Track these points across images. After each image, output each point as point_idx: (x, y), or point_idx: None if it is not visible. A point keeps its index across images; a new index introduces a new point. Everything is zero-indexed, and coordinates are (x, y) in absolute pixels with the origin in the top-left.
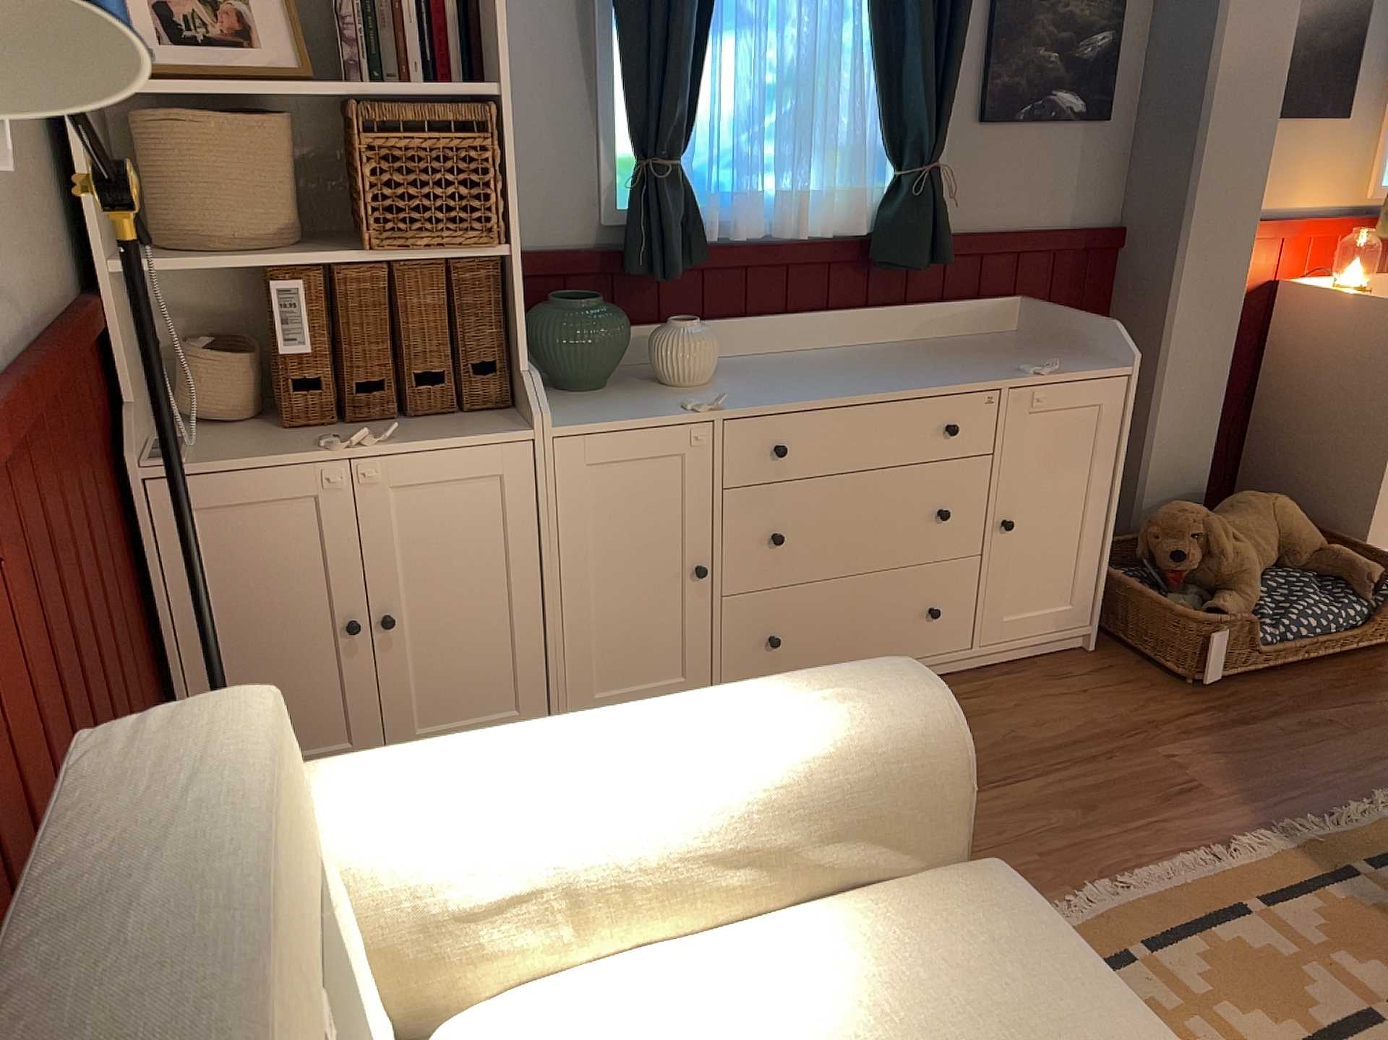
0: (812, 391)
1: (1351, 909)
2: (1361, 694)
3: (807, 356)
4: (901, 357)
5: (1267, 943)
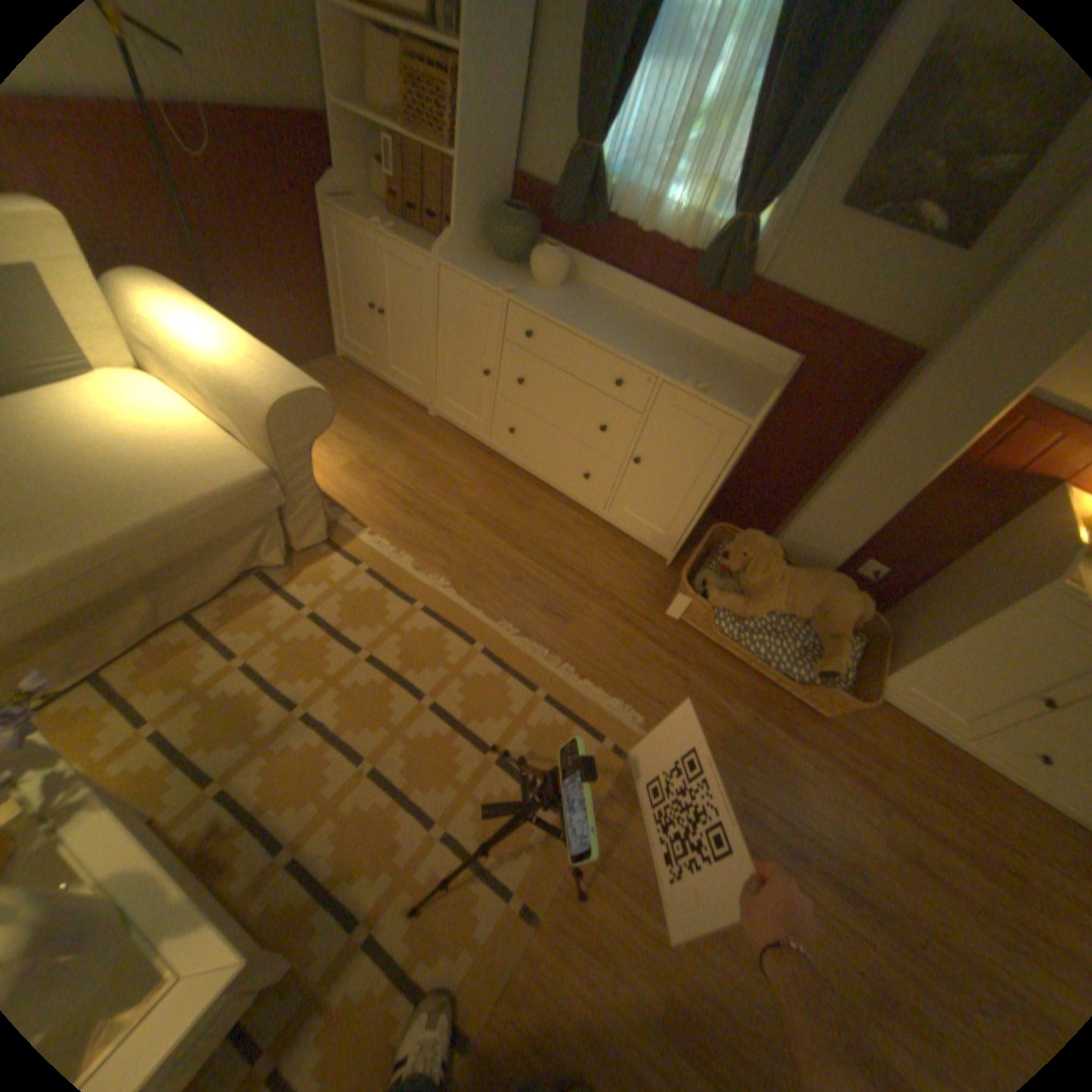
0: (566, 318)
1: (501, 689)
2: (735, 698)
3: (633, 314)
4: (668, 341)
5: (453, 654)
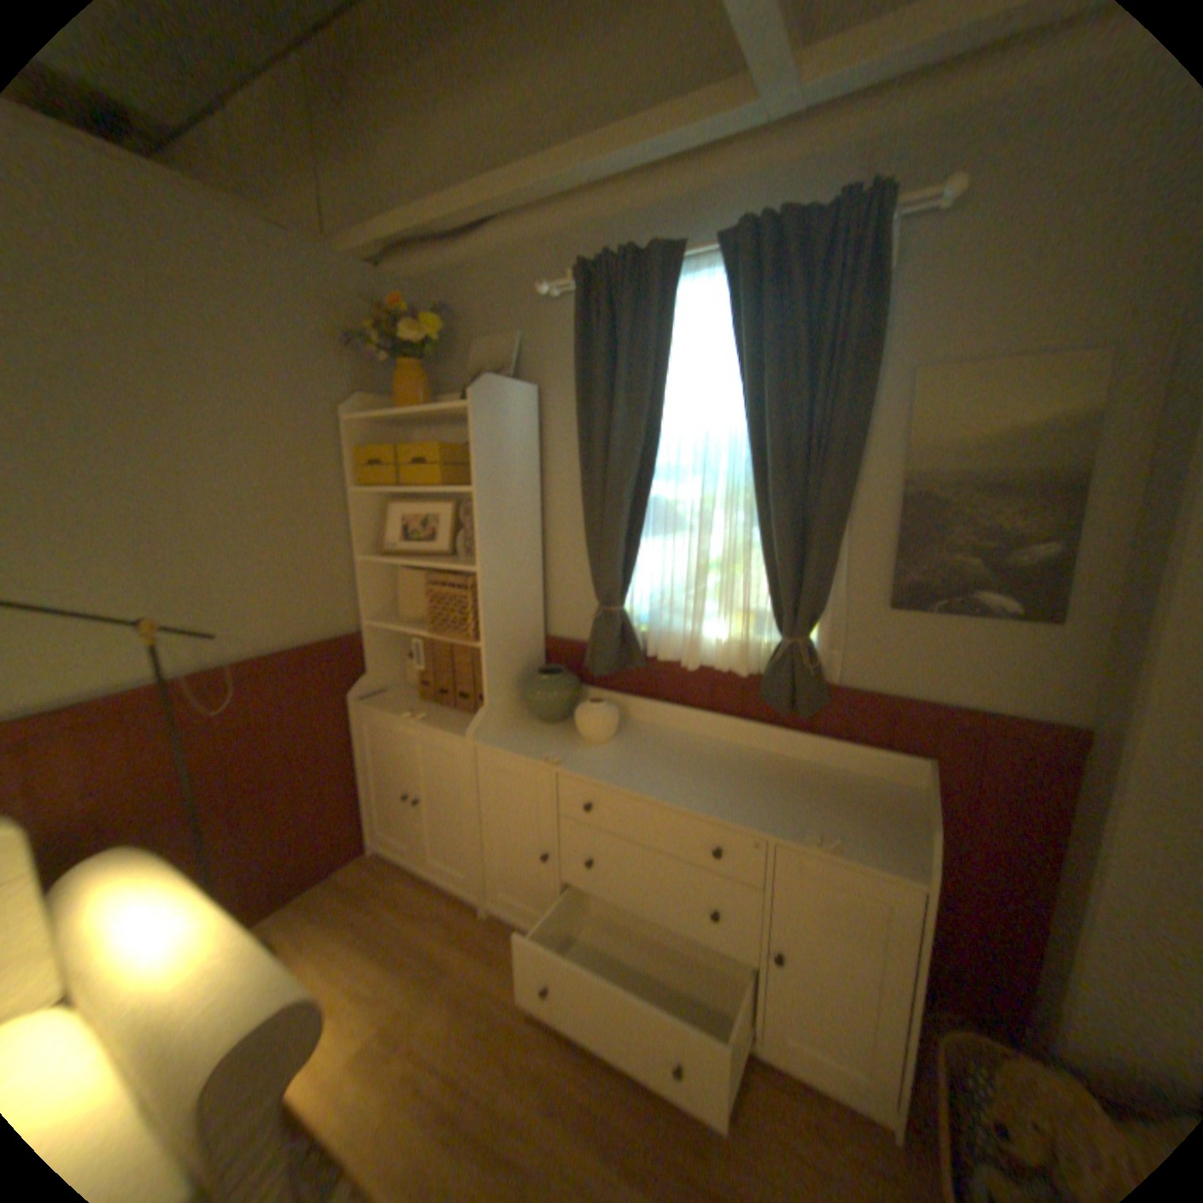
0: (629, 778)
1: None
2: None
3: (705, 747)
4: (759, 775)
5: None
